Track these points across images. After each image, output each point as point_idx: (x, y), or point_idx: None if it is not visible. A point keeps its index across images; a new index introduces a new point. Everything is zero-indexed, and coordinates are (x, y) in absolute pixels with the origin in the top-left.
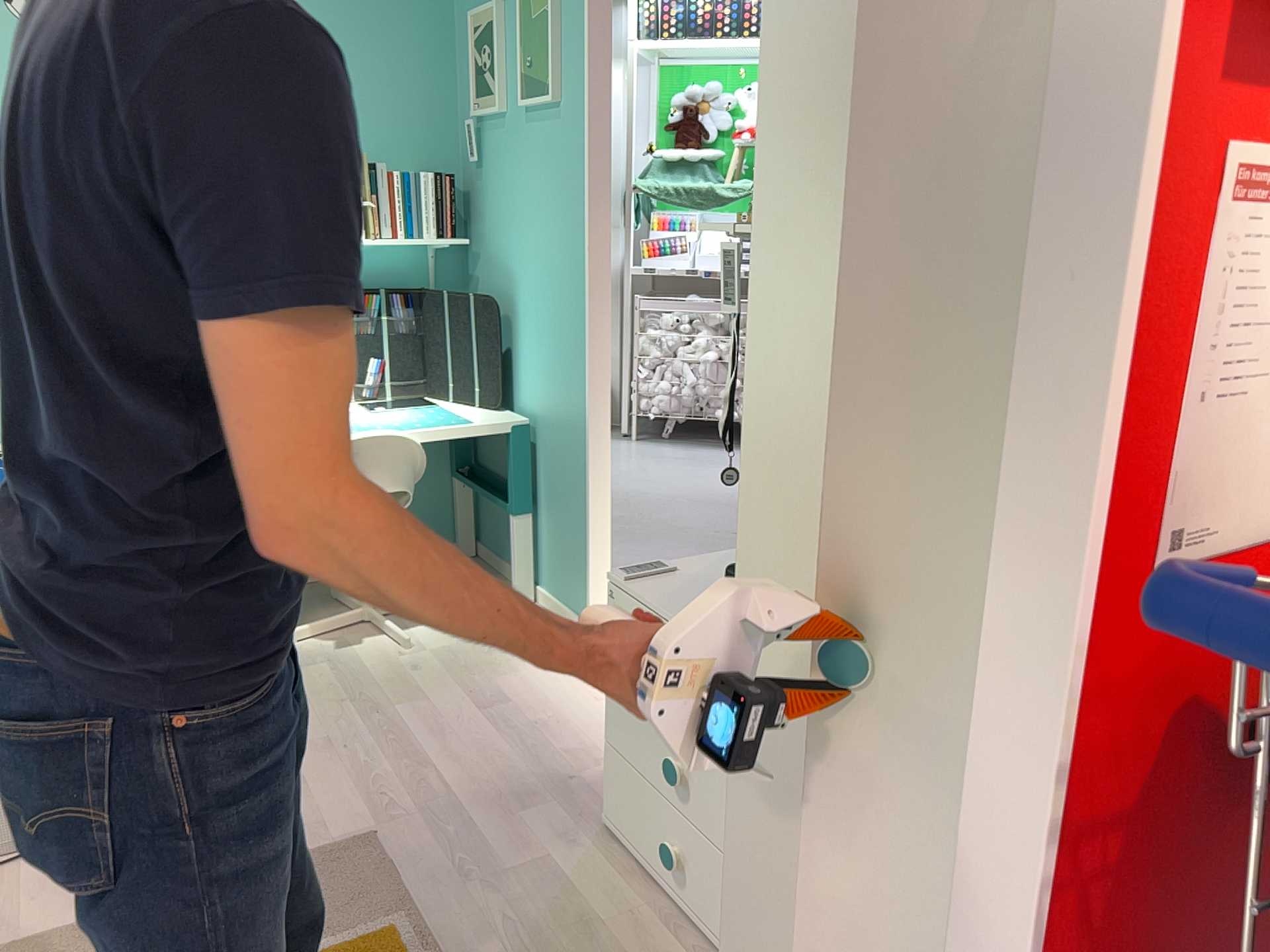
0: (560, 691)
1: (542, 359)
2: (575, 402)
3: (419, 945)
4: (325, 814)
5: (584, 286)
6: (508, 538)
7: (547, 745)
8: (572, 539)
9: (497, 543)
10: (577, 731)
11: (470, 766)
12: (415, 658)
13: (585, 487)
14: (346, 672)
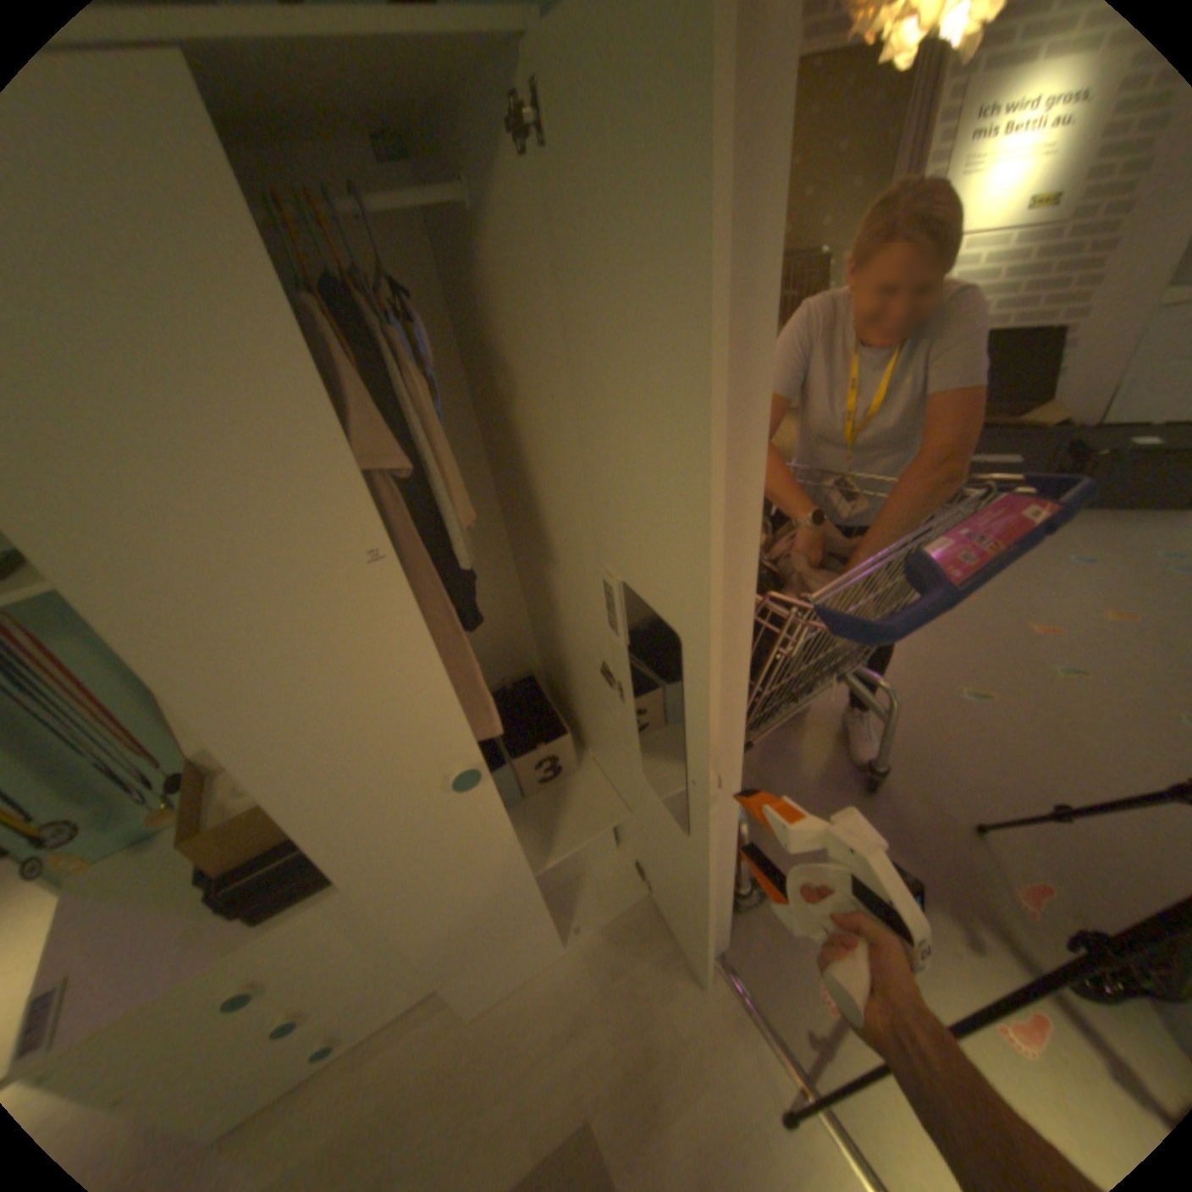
0: None
1: None
2: None
3: None
4: None
5: None
6: None
7: None
8: None
9: None
10: None
11: None
12: None
13: None
14: None
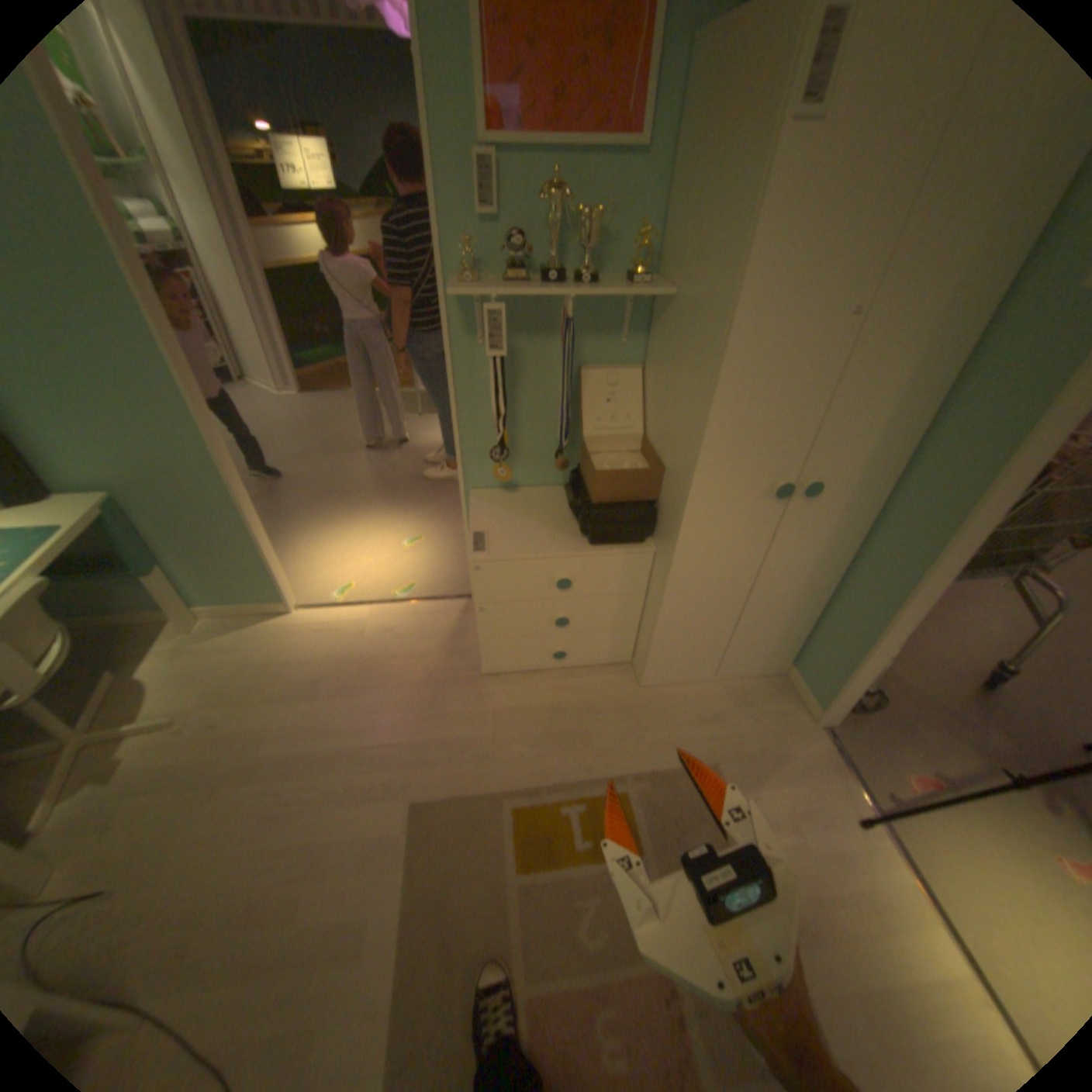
0: (333, 647)
1: (96, 432)
2: (187, 458)
3: (532, 796)
4: (366, 834)
5: (156, 349)
6: (111, 595)
7: (387, 675)
8: (231, 560)
9: (91, 605)
10: (385, 654)
11: (377, 724)
12: (195, 722)
13: (238, 518)
14: (164, 782)
